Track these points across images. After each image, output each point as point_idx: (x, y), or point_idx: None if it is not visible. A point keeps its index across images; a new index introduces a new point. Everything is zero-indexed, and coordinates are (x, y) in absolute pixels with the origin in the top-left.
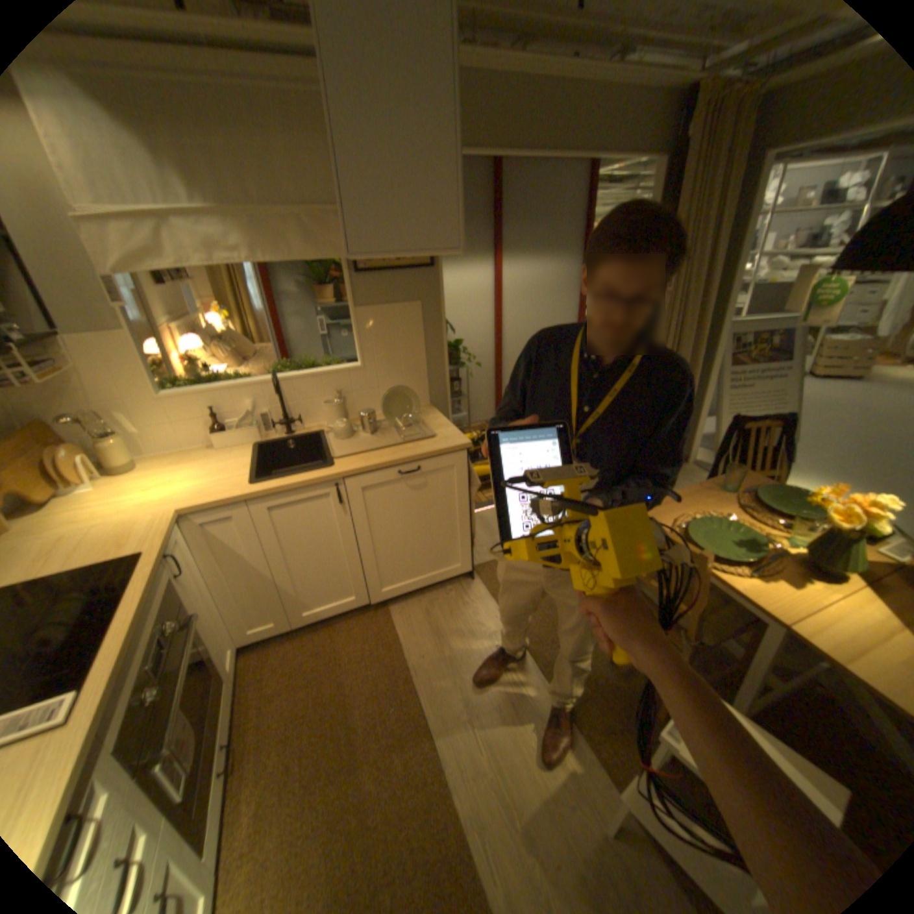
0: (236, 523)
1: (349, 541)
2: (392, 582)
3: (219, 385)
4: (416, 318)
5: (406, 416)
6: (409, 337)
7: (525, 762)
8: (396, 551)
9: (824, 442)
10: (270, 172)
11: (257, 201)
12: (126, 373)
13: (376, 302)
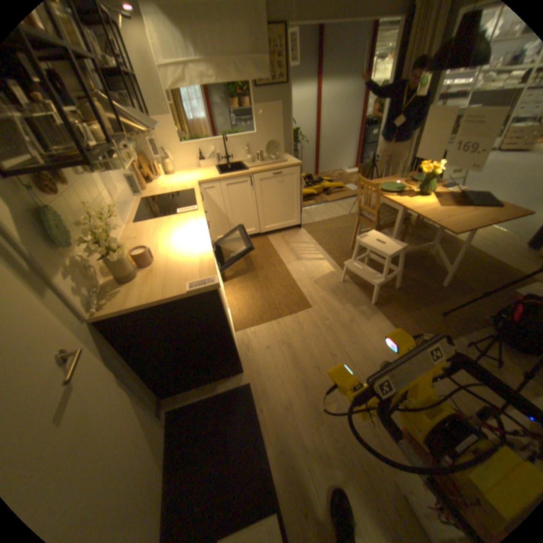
0: (217, 189)
1: (254, 202)
2: (270, 224)
3: (203, 140)
4: (280, 109)
5: (275, 156)
6: (277, 118)
7: (317, 268)
8: (272, 210)
9: (485, 180)
10: (225, 41)
11: (220, 54)
12: (171, 133)
13: (264, 101)
